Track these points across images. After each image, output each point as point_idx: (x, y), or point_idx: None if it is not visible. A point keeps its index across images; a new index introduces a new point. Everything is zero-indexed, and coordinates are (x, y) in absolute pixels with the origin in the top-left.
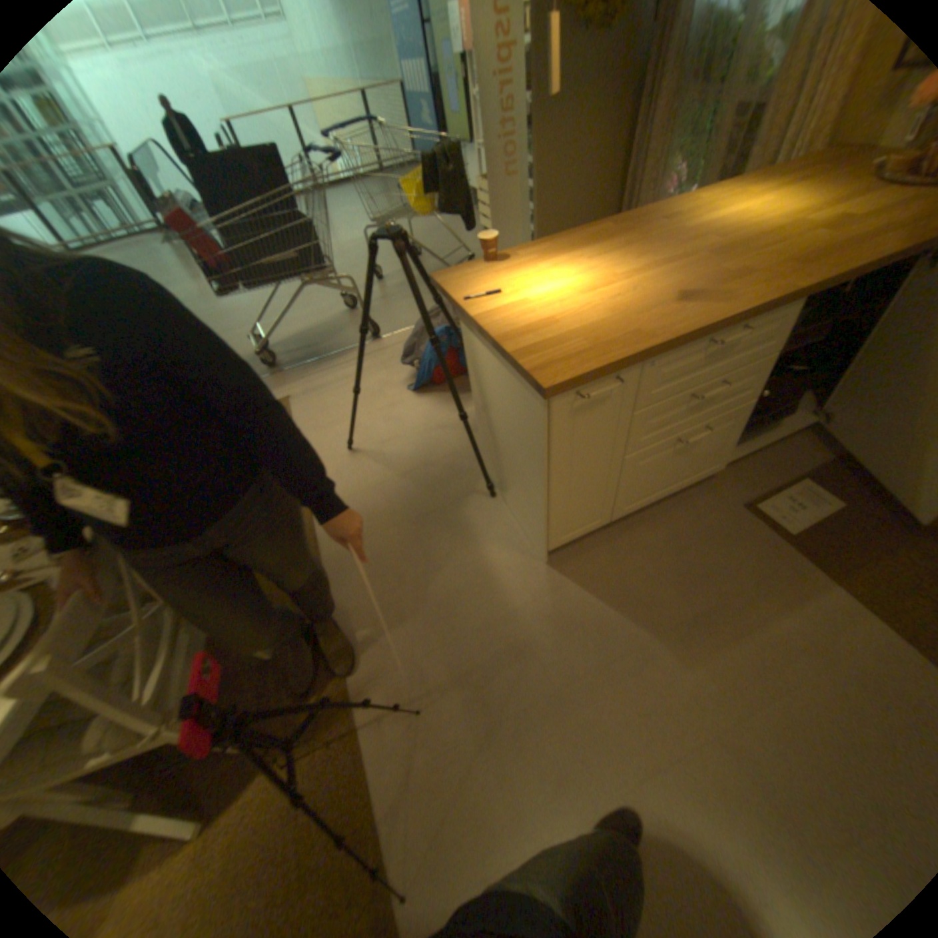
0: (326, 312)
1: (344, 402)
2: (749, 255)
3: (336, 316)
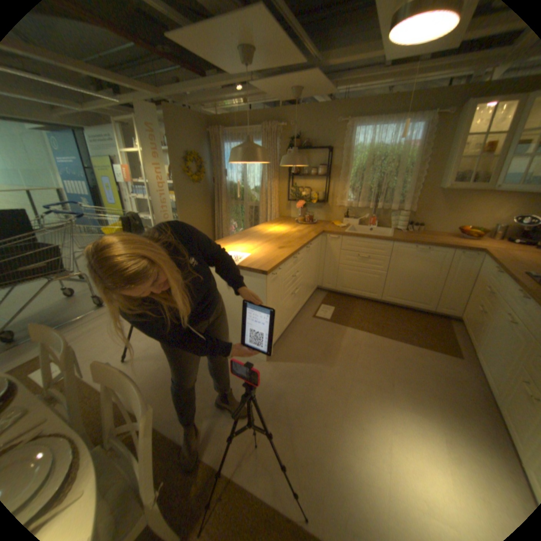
0: (46, 302)
1: (100, 341)
2: (286, 239)
3: (58, 302)
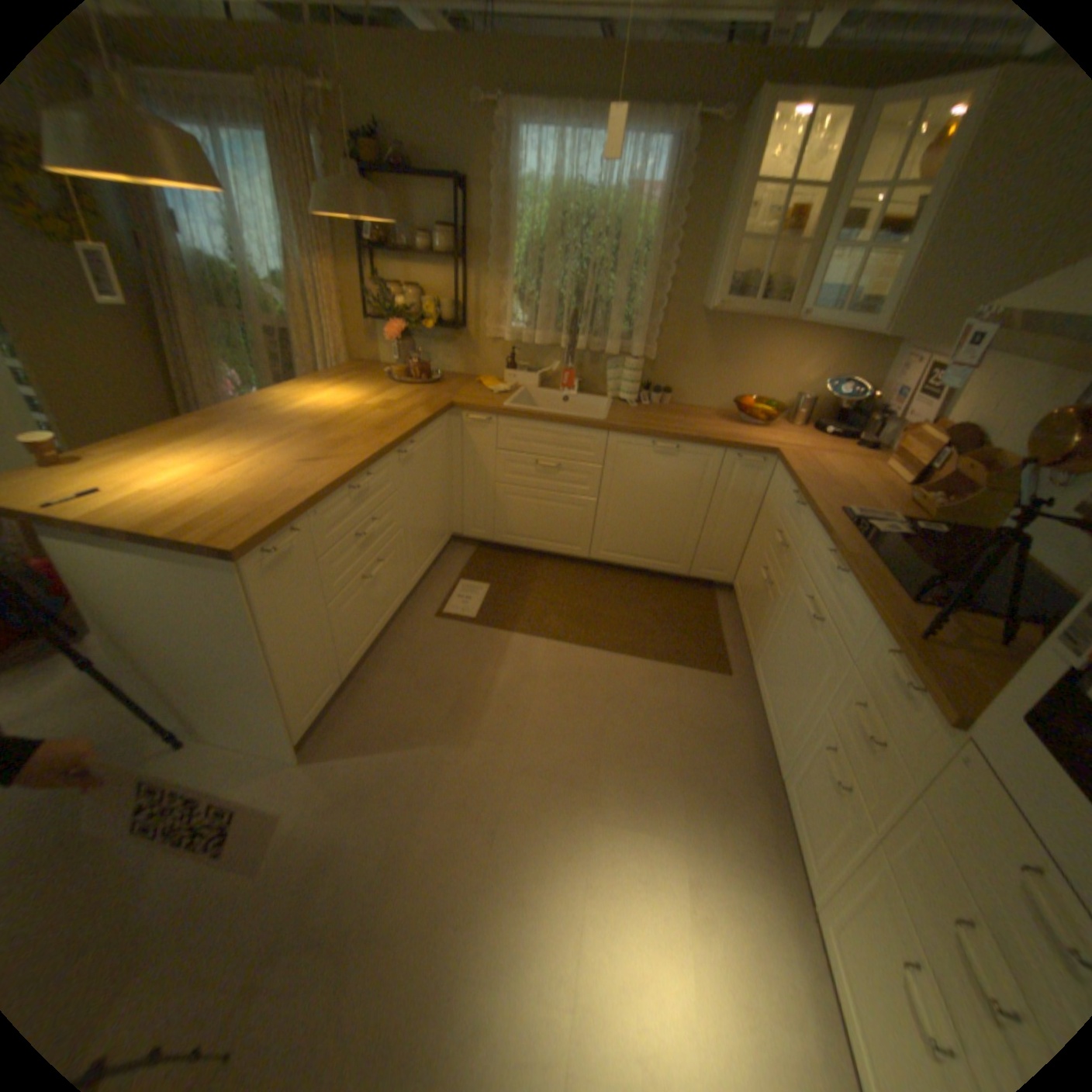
0: None
1: None
2: (342, 430)
3: None
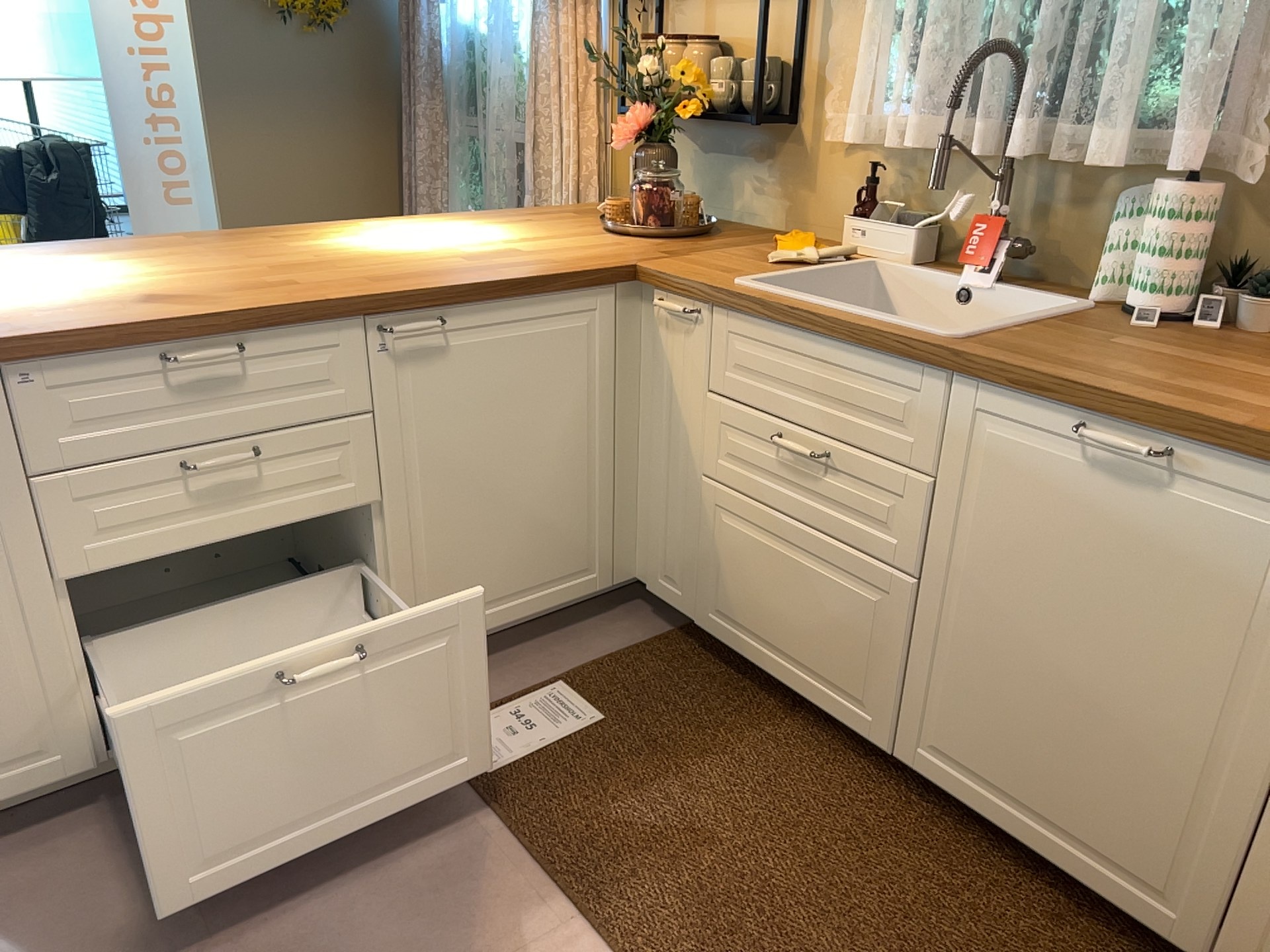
0: None
1: None
2: (322, 272)
3: None
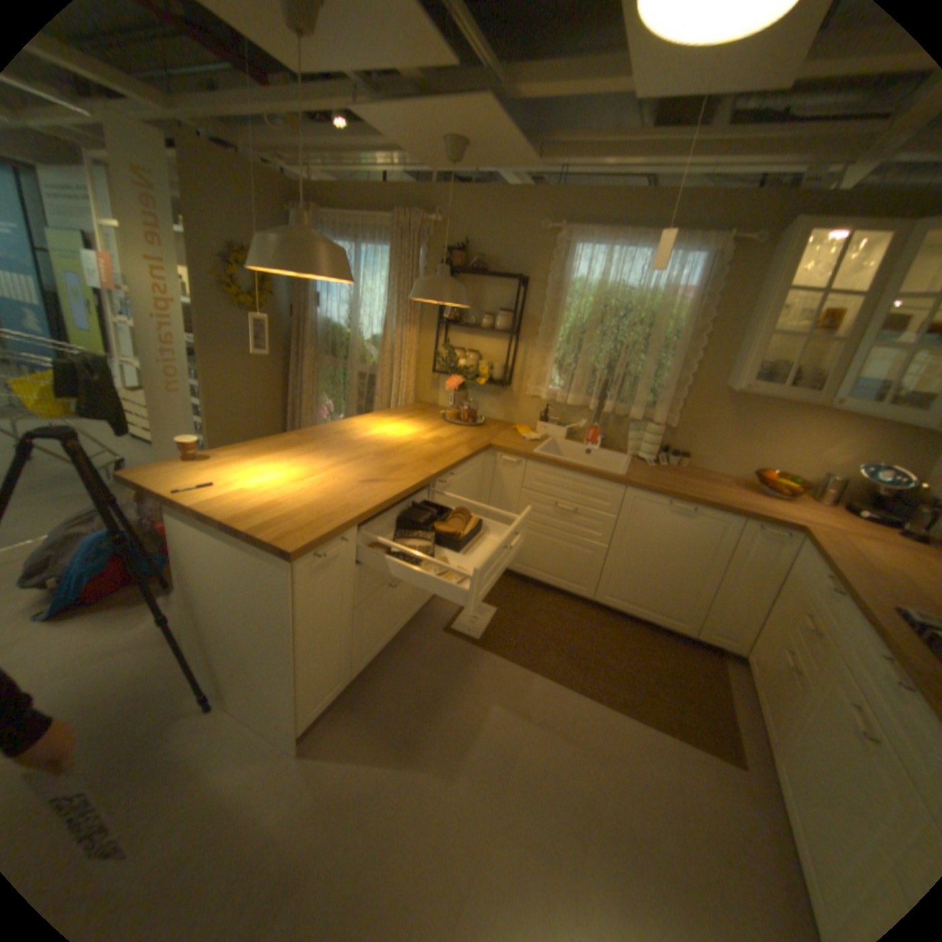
0: None
1: None
2: (398, 457)
3: None
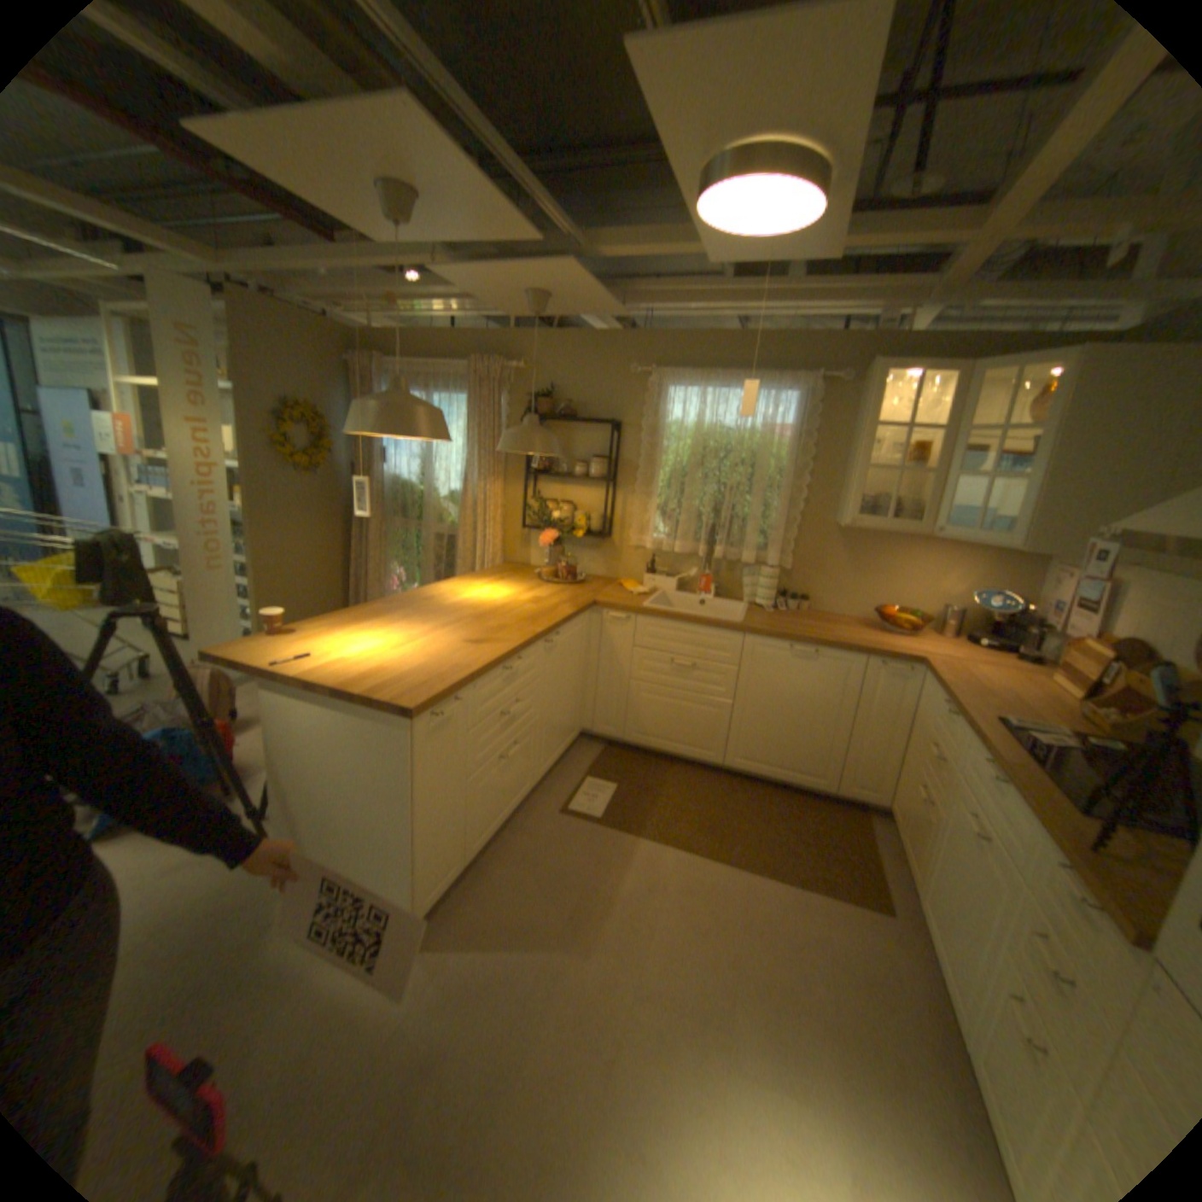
0: None
1: None
2: (498, 619)
3: None
